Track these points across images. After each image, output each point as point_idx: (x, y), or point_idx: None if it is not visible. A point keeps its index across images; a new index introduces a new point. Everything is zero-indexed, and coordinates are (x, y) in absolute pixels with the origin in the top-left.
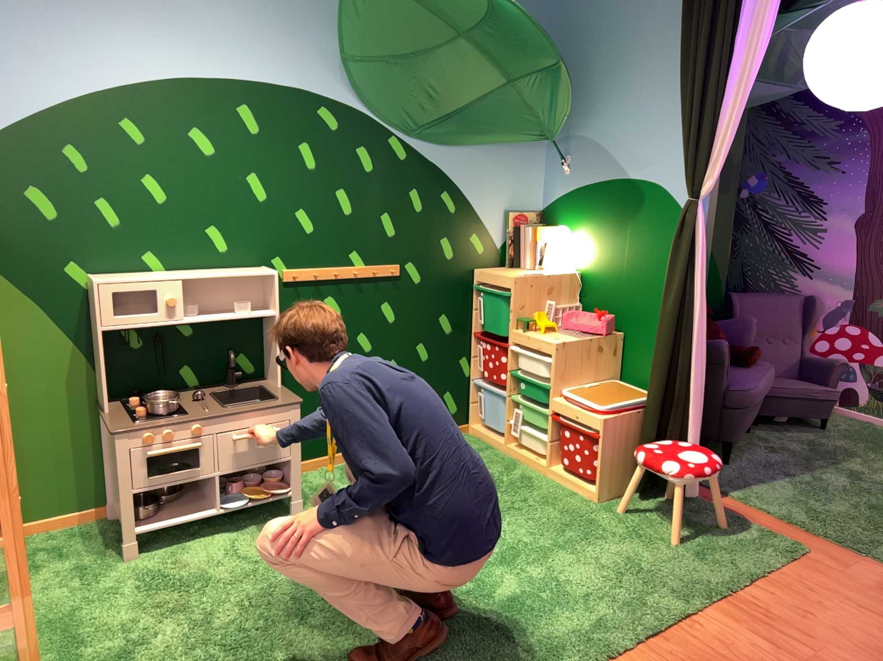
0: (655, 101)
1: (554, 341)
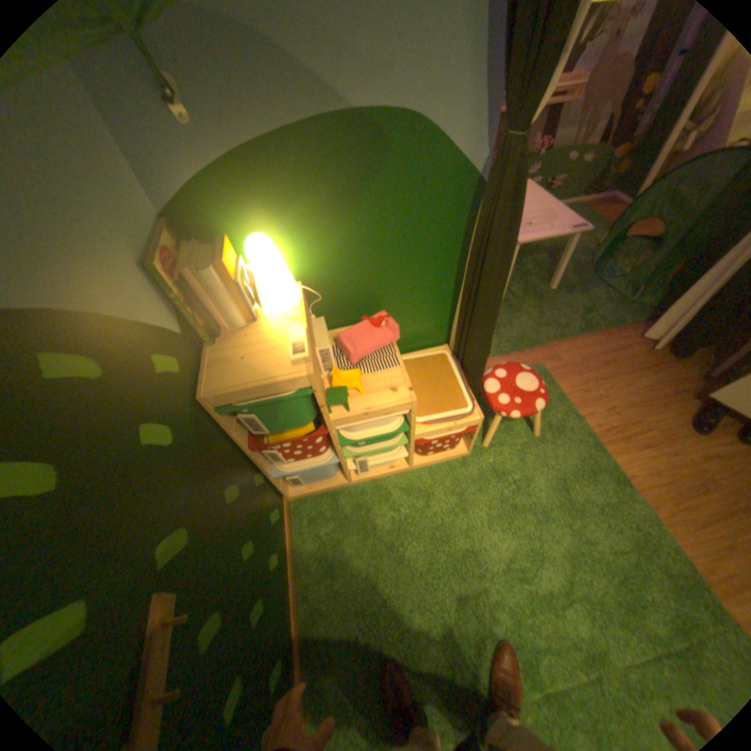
0: None
1: (403, 397)
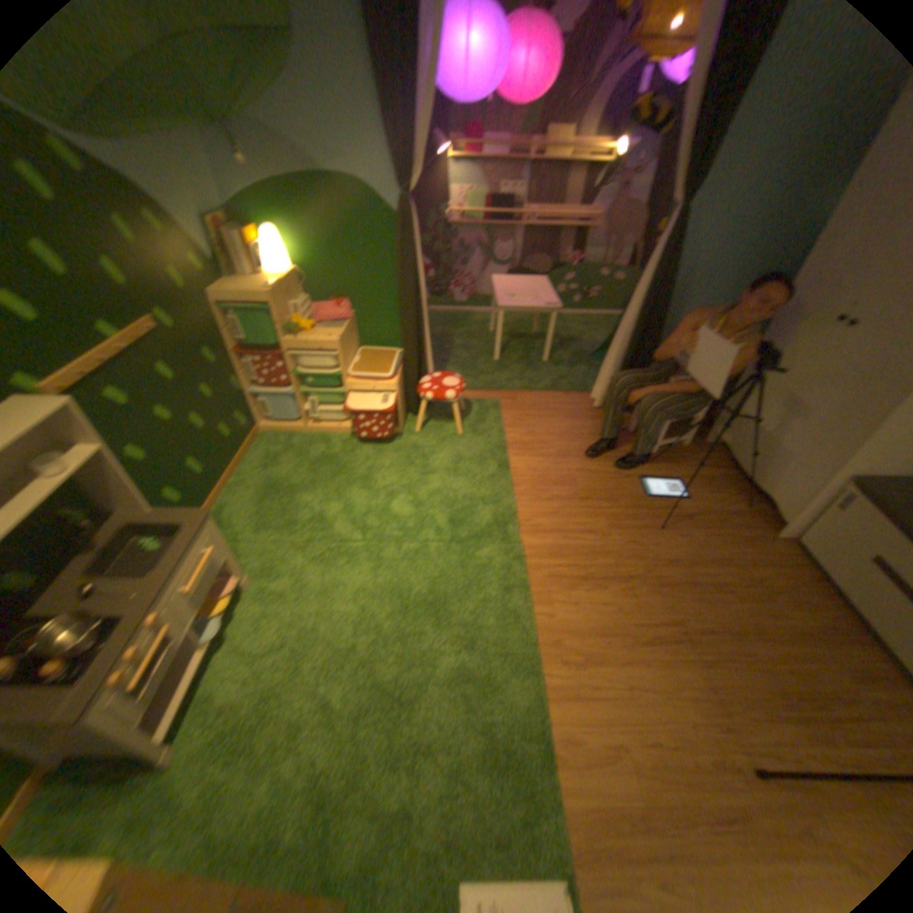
0: (333, 83)
1: (333, 339)
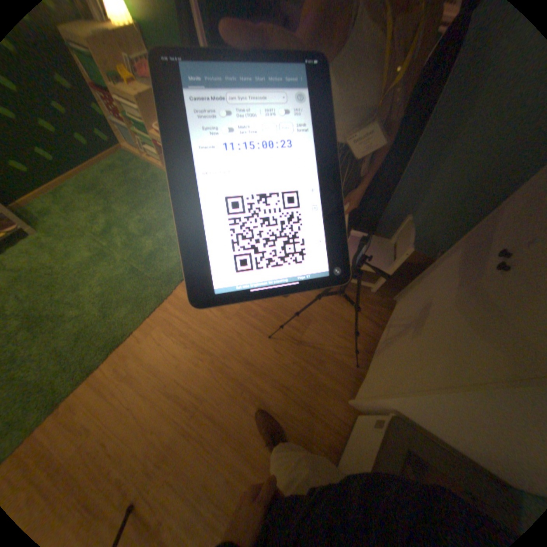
0: None
1: (132, 94)
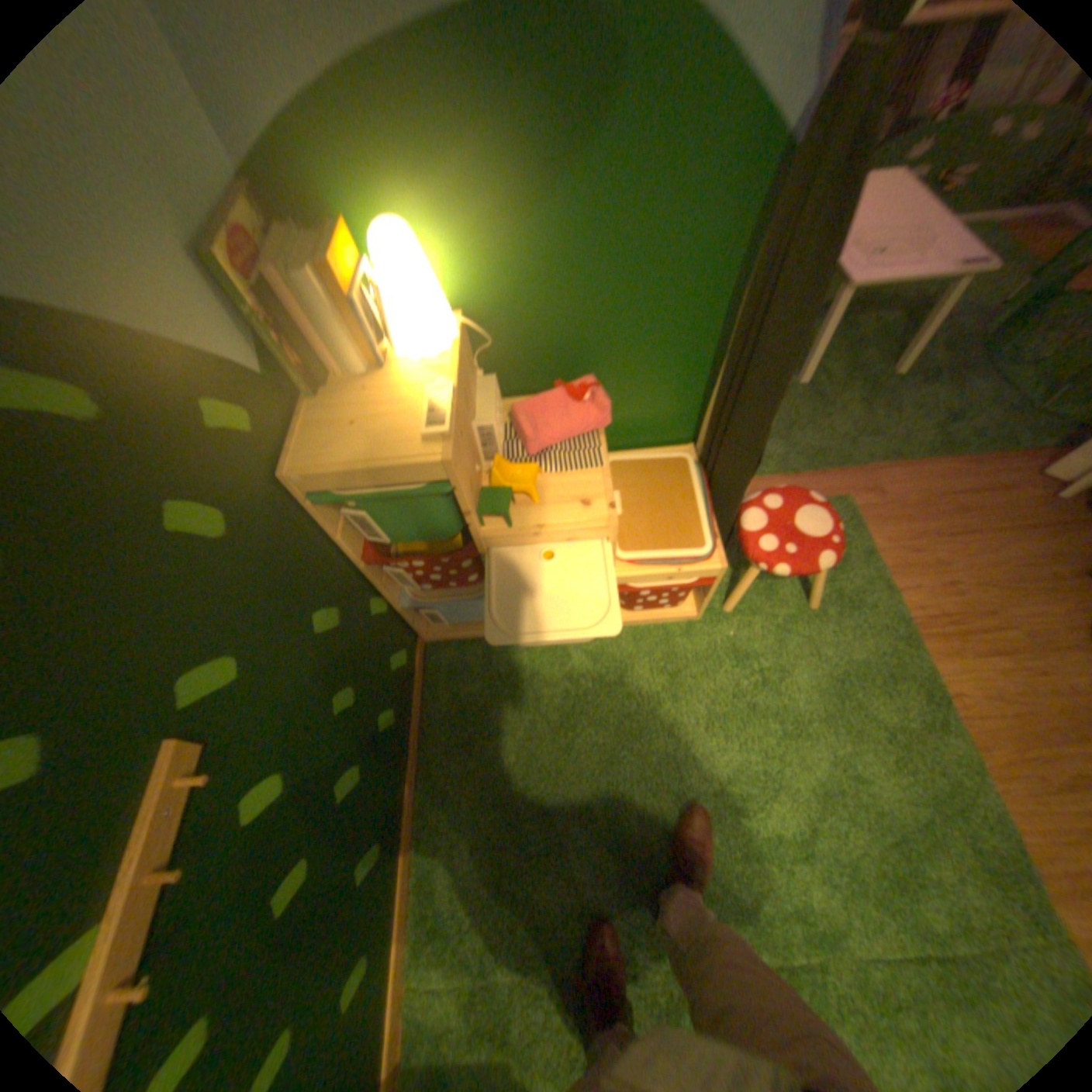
0: None
1: (598, 517)
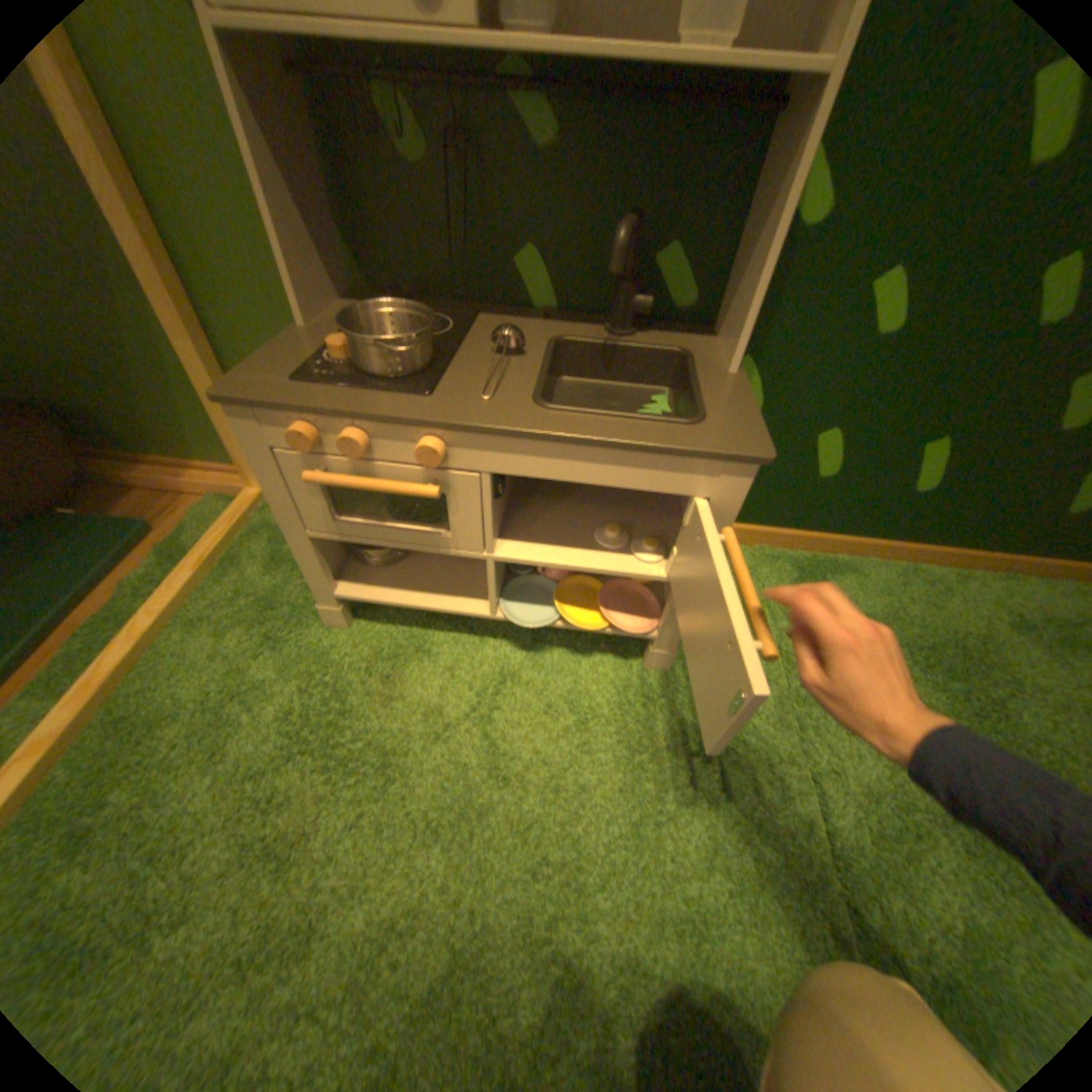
0: None
1: None
